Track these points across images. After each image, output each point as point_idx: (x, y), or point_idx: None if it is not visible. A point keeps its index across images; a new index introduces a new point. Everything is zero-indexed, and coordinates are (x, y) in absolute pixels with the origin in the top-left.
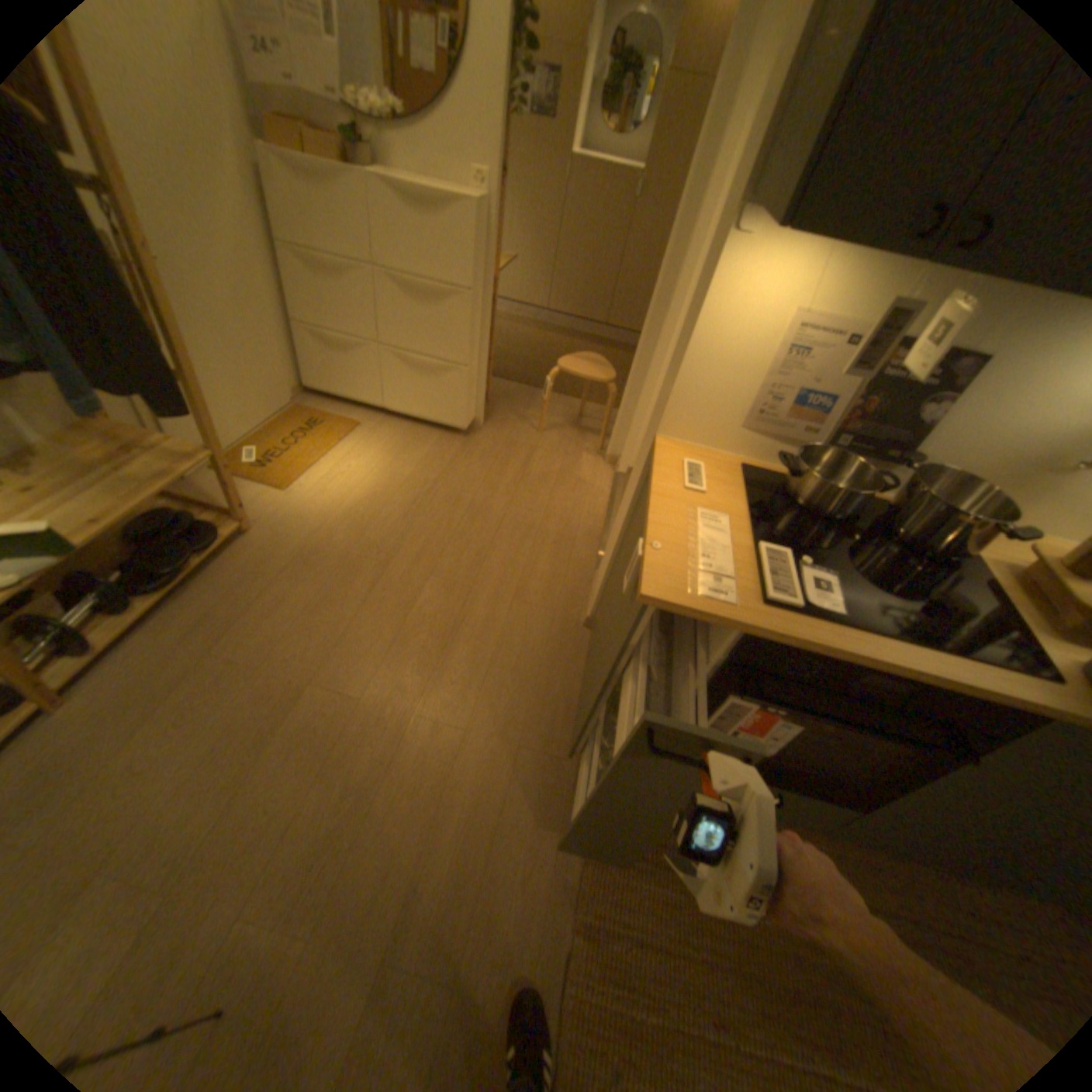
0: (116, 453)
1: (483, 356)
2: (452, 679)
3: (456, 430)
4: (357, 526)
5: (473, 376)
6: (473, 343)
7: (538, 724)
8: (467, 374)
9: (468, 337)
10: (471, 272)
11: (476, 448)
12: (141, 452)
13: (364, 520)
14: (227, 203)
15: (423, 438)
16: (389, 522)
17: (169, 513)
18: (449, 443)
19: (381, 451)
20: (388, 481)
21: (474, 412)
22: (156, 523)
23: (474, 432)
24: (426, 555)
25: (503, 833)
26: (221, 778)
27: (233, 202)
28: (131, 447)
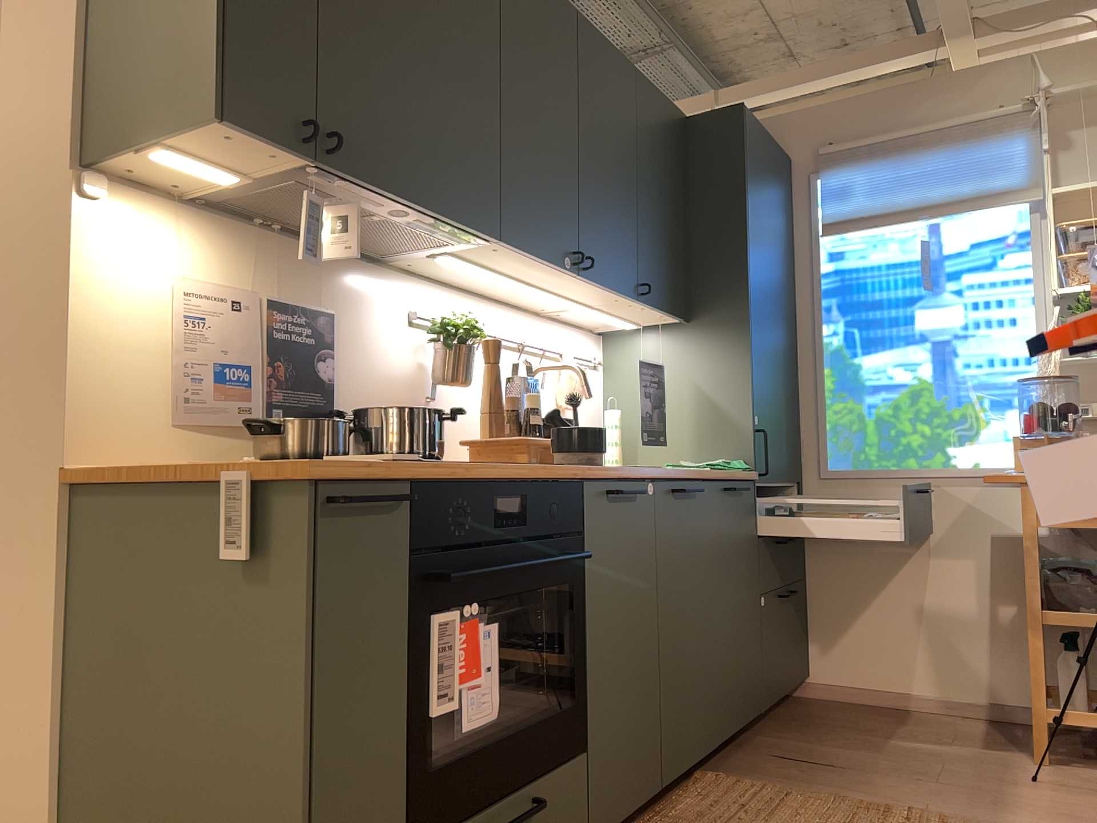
0: None
1: None
2: None
3: None
4: None
5: None
6: None
7: None
8: None
9: None
10: None
11: None
12: None
13: None
14: None
15: None
16: None
17: None
18: None
19: None
20: None
21: None
22: None
23: None
24: None
25: None
26: None
27: None
28: None
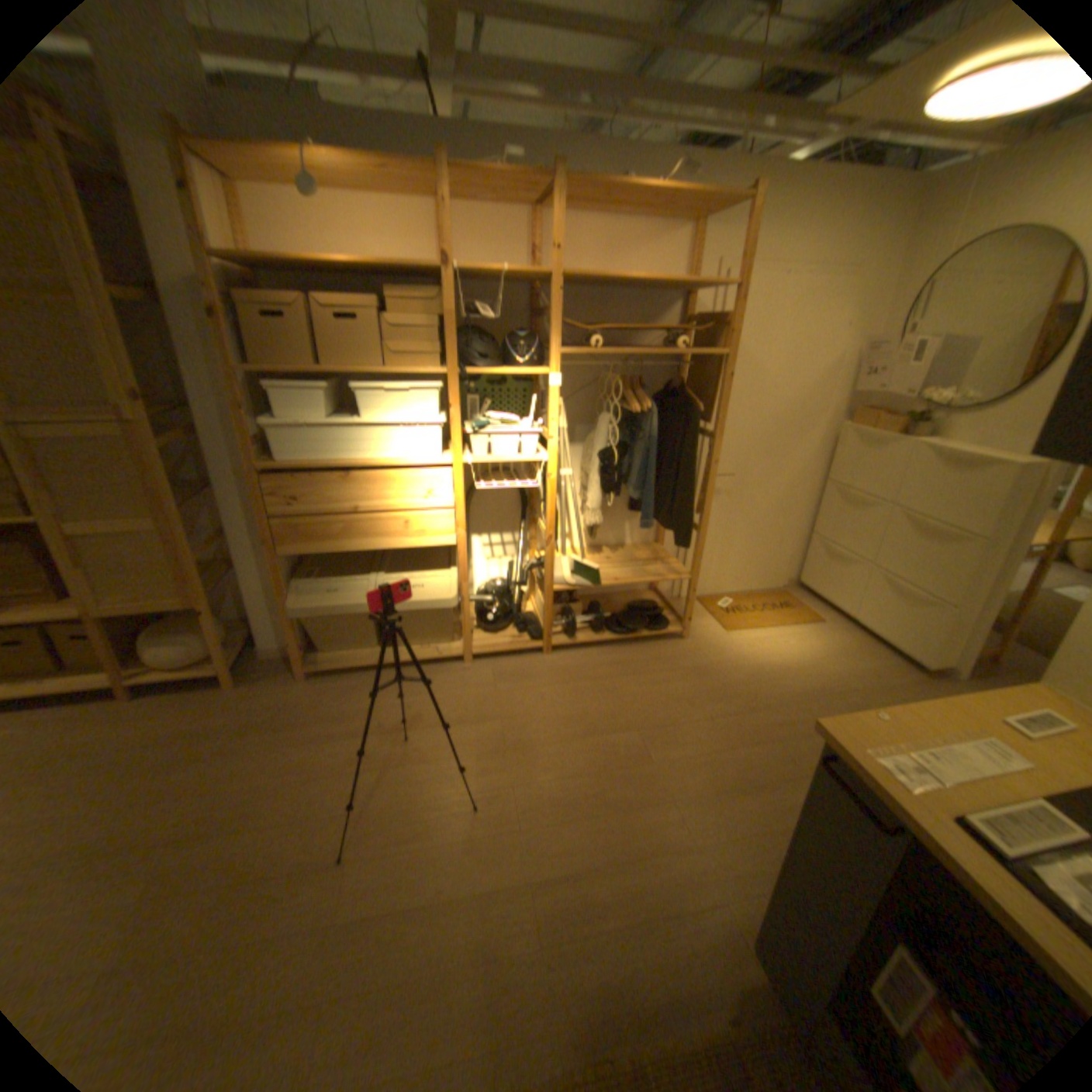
0: (652, 560)
1: (993, 607)
2: (726, 814)
3: (928, 668)
4: (757, 678)
5: (970, 622)
6: (979, 588)
7: (765, 916)
8: (957, 614)
9: (972, 579)
10: (997, 522)
11: (937, 692)
12: (662, 564)
13: (766, 678)
14: (804, 453)
15: (880, 657)
16: (784, 691)
17: (656, 605)
18: (907, 674)
19: (828, 646)
20: (812, 667)
21: (961, 660)
22: (646, 606)
23: (951, 680)
24: (793, 729)
25: (657, 933)
26: (565, 732)
27: (809, 453)
28: (660, 560)
